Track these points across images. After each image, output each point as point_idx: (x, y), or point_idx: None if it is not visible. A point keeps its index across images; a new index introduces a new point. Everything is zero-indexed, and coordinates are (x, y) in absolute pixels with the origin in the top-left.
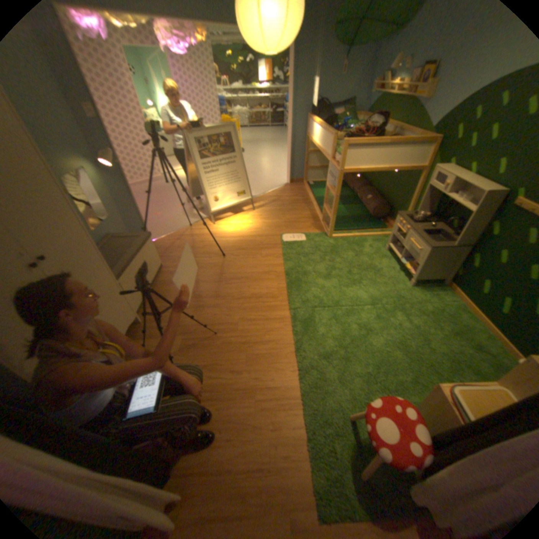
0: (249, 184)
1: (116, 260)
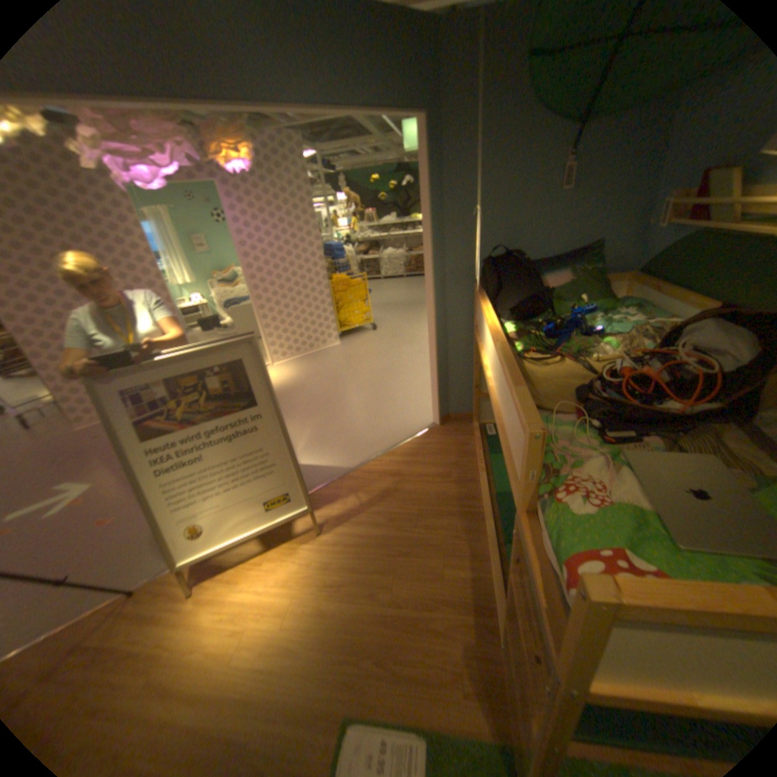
0: (353, 424)
1: None
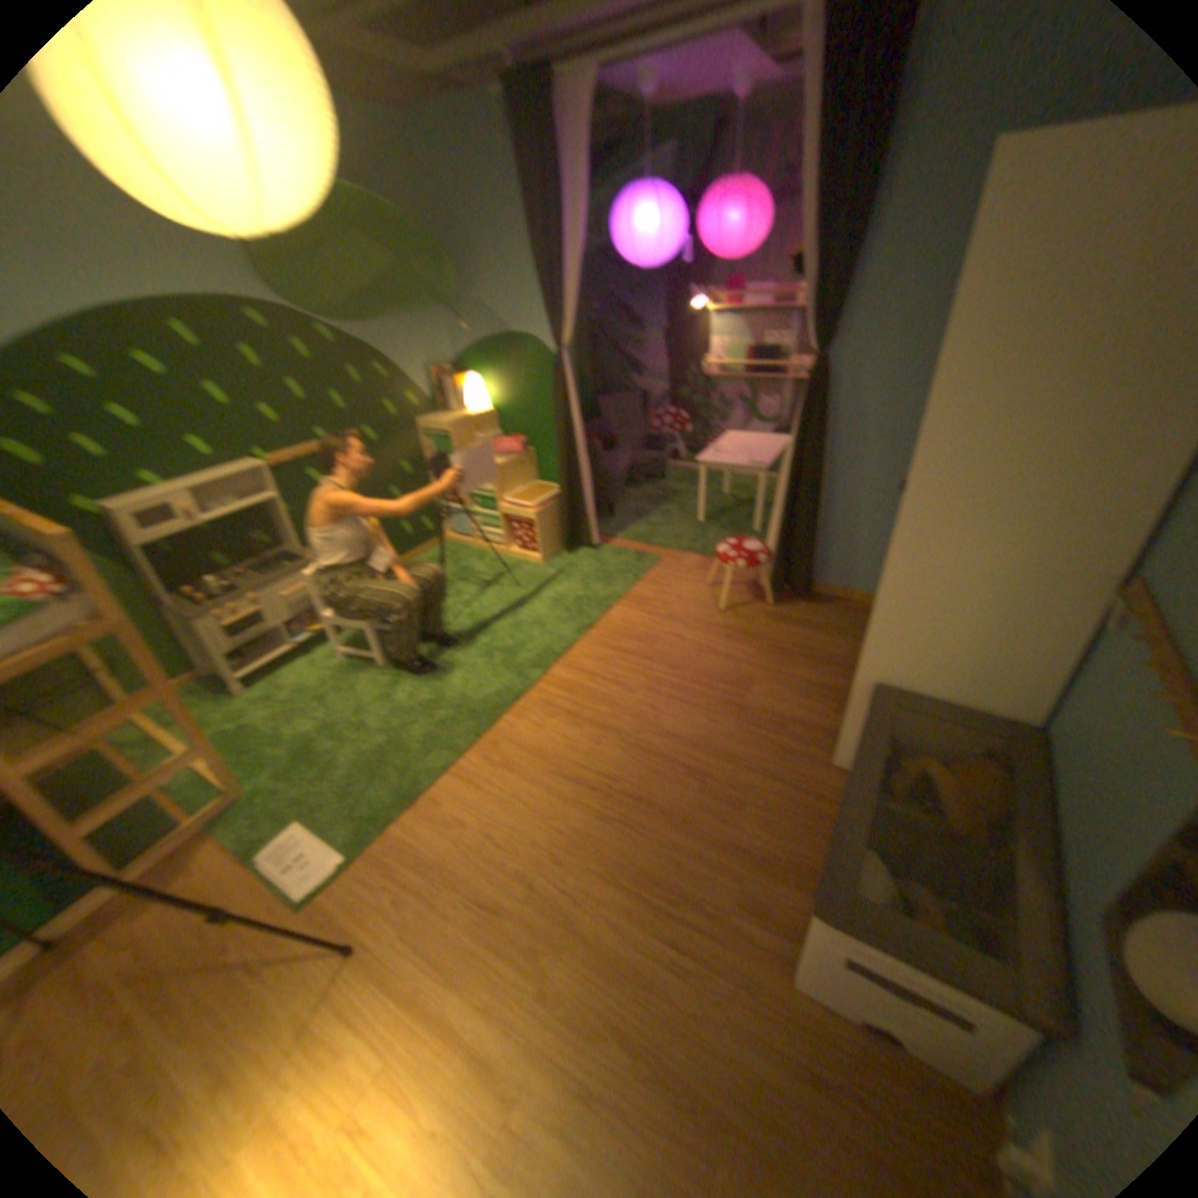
0: None
1: (908, 796)
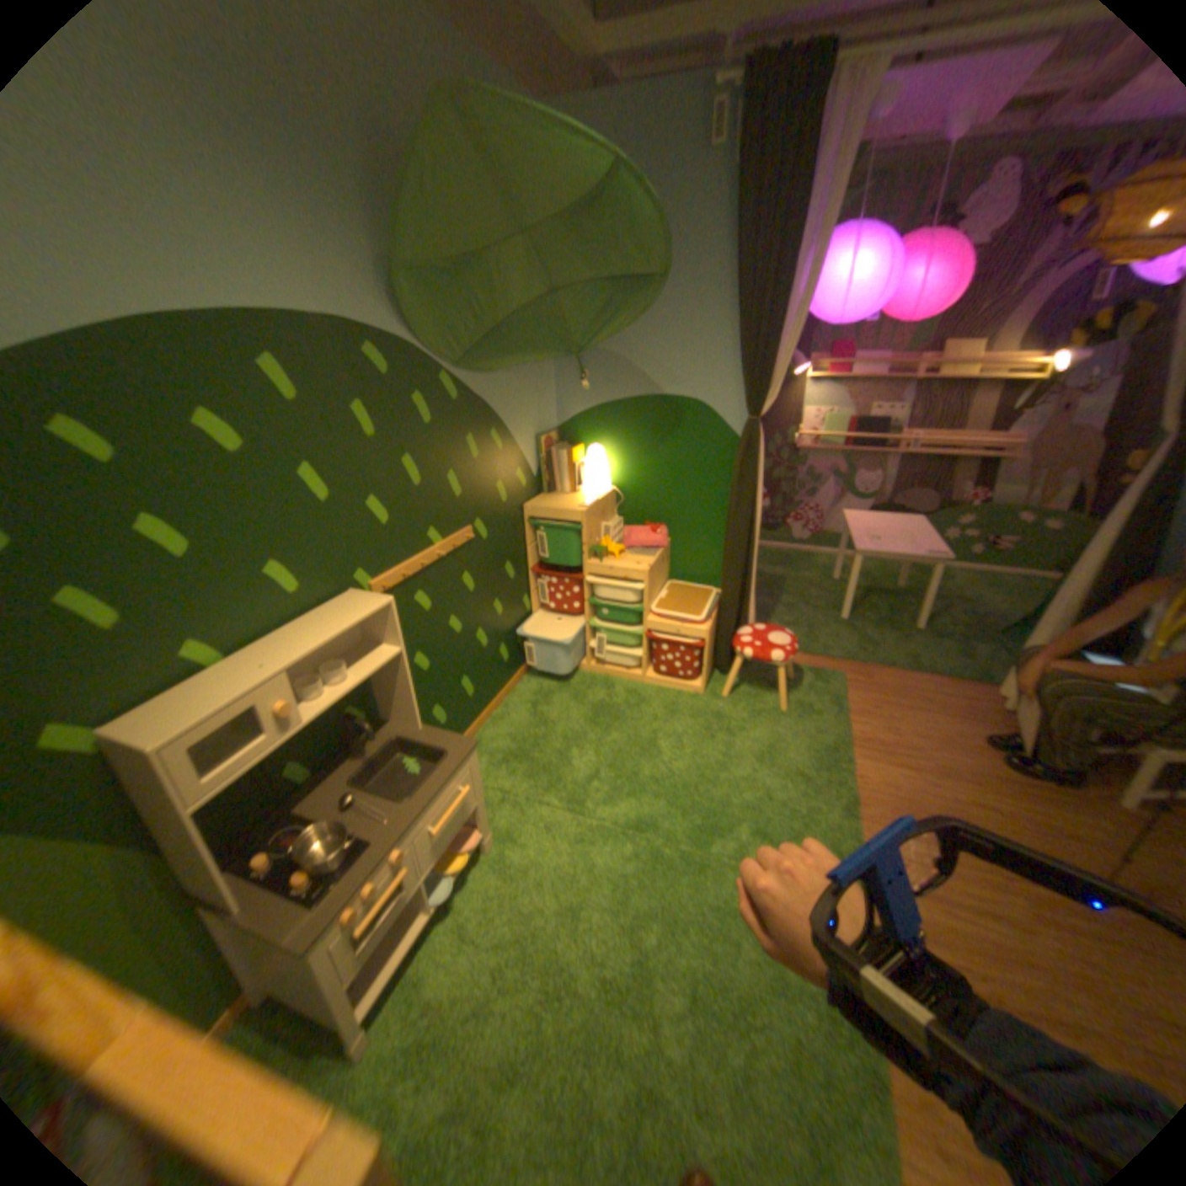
0: None
1: None
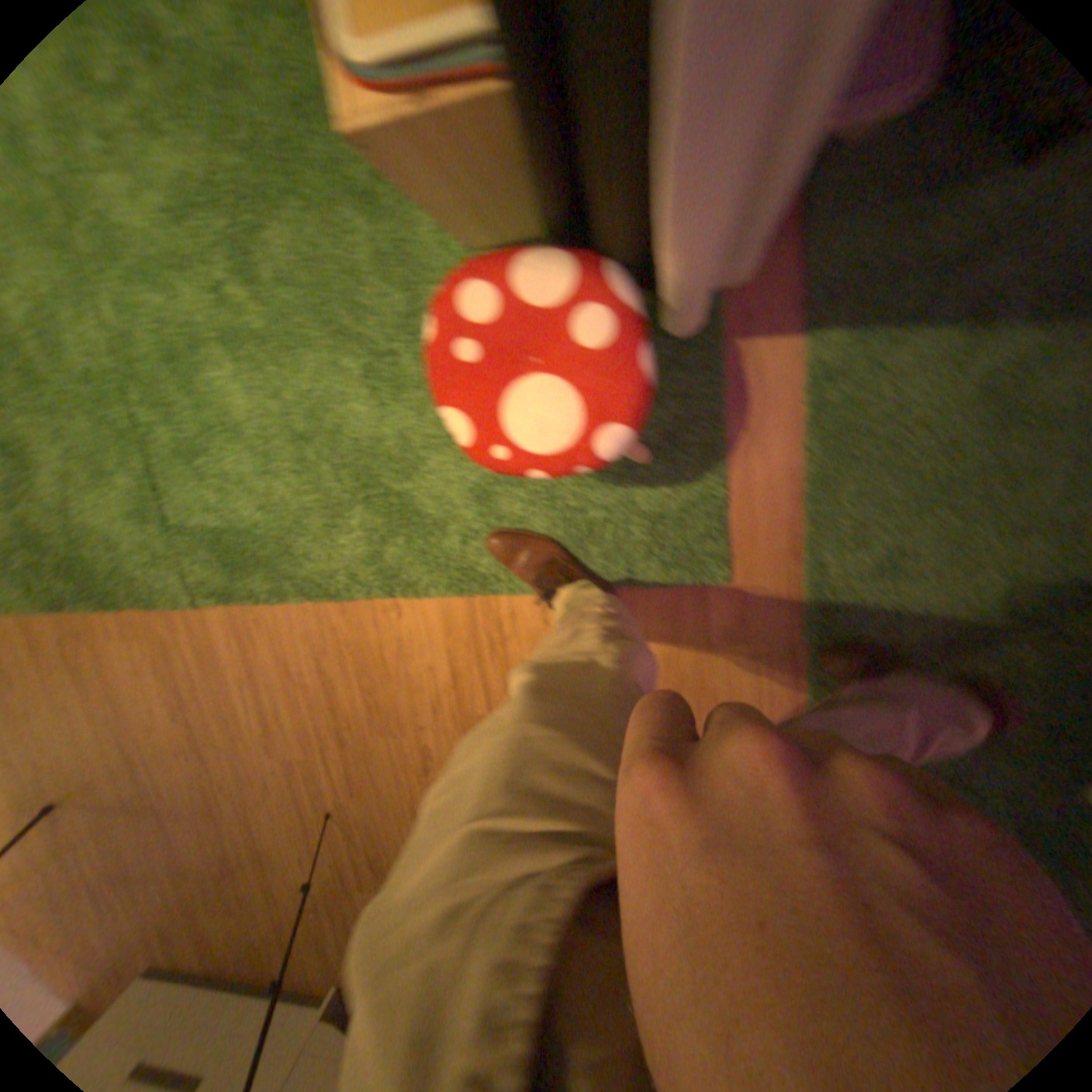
0: None
1: None
